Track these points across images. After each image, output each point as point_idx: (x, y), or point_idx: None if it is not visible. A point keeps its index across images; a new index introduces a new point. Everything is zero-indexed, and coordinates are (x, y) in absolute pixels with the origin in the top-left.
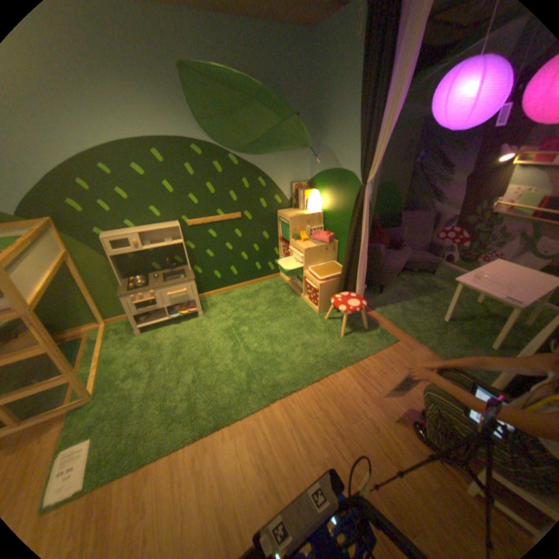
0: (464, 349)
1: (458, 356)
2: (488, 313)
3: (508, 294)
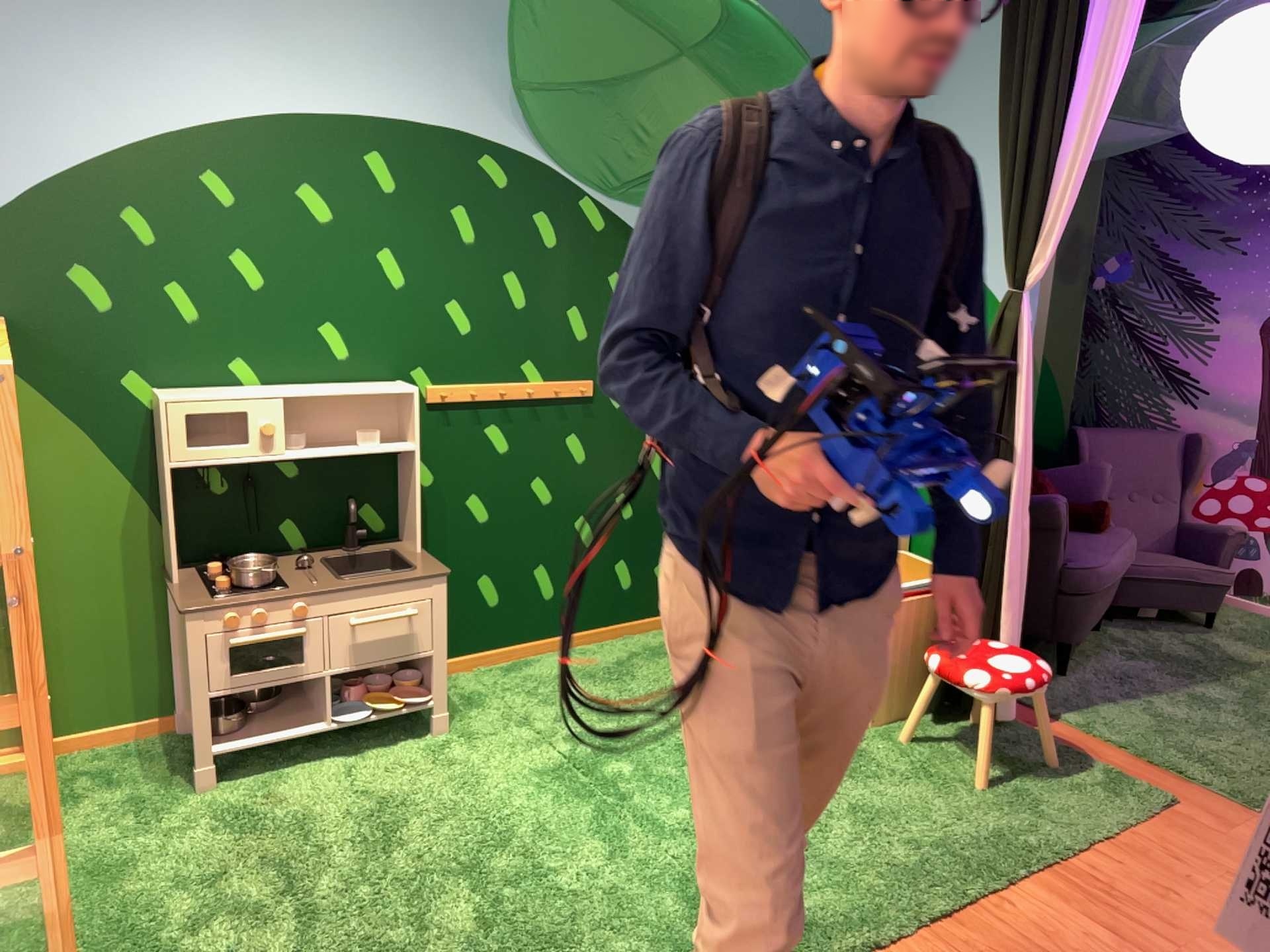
0: None
1: None
2: None
3: None
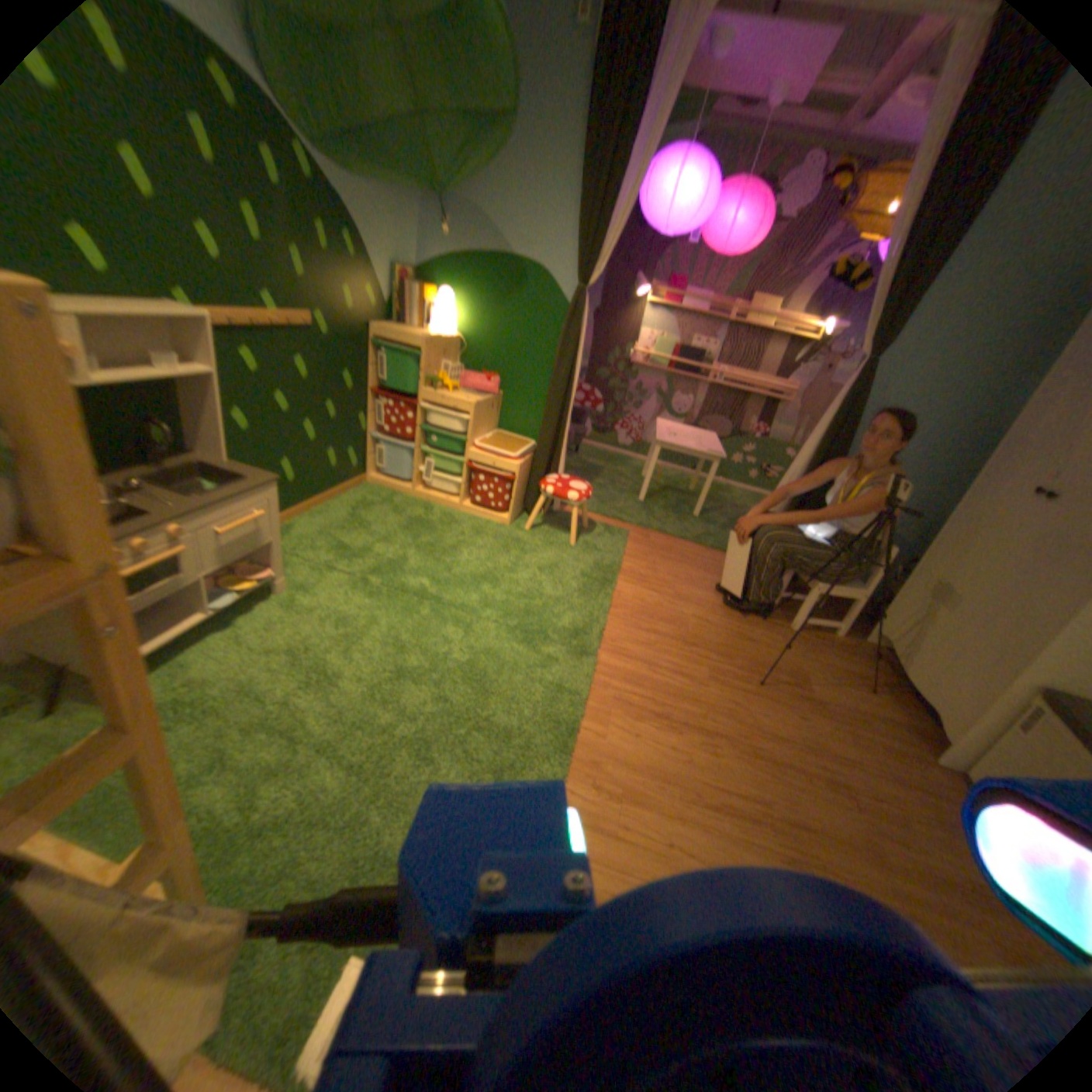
0: (674, 522)
1: (683, 528)
2: (653, 485)
3: (699, 447)
